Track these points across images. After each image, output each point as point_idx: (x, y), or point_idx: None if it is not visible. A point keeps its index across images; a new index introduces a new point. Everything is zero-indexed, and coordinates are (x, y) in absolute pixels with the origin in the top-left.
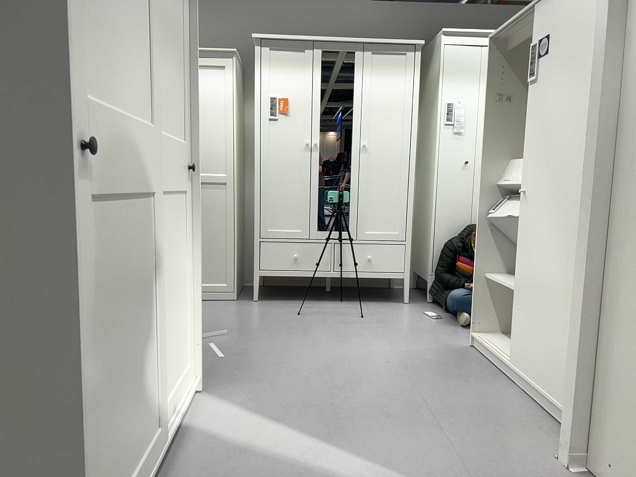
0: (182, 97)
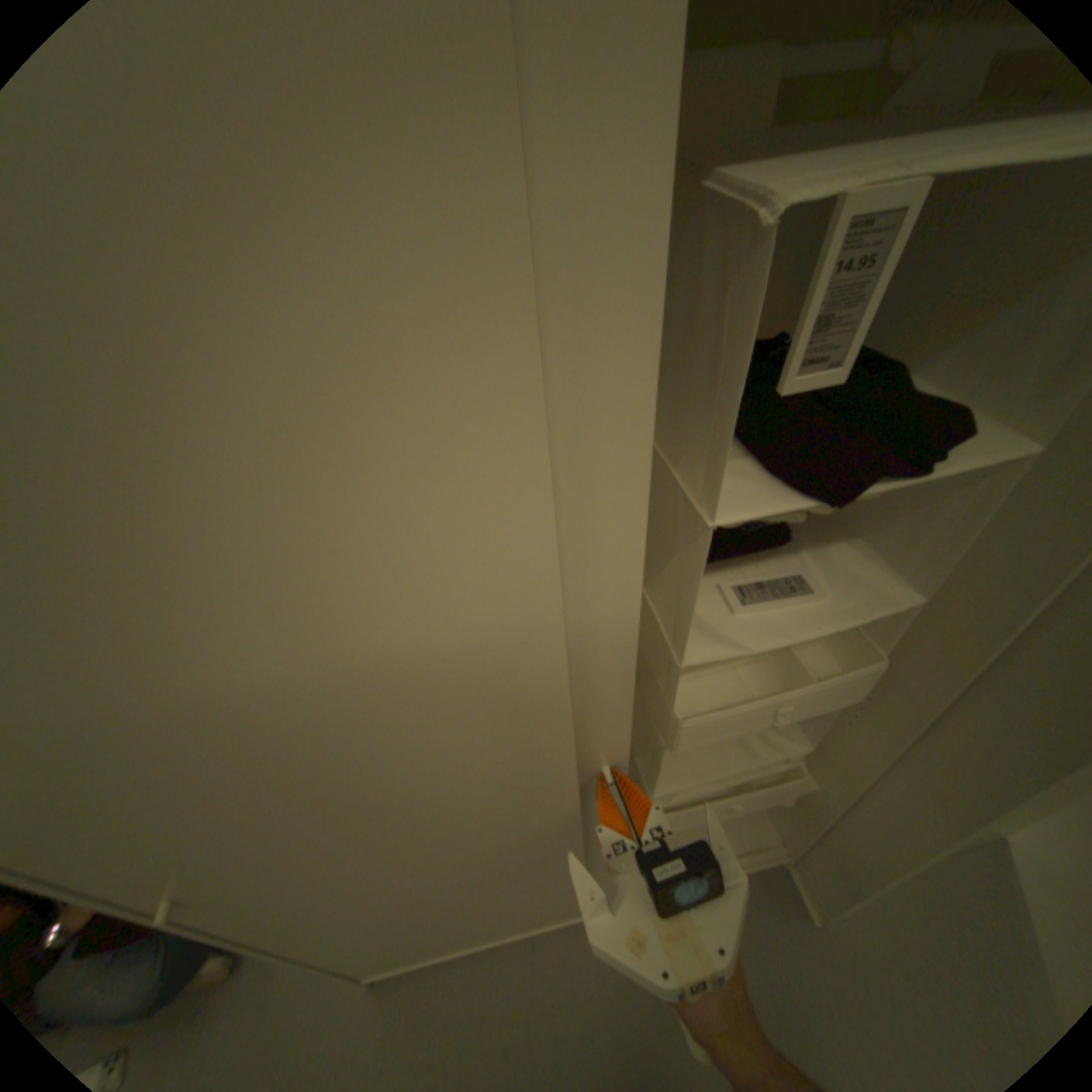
0: None
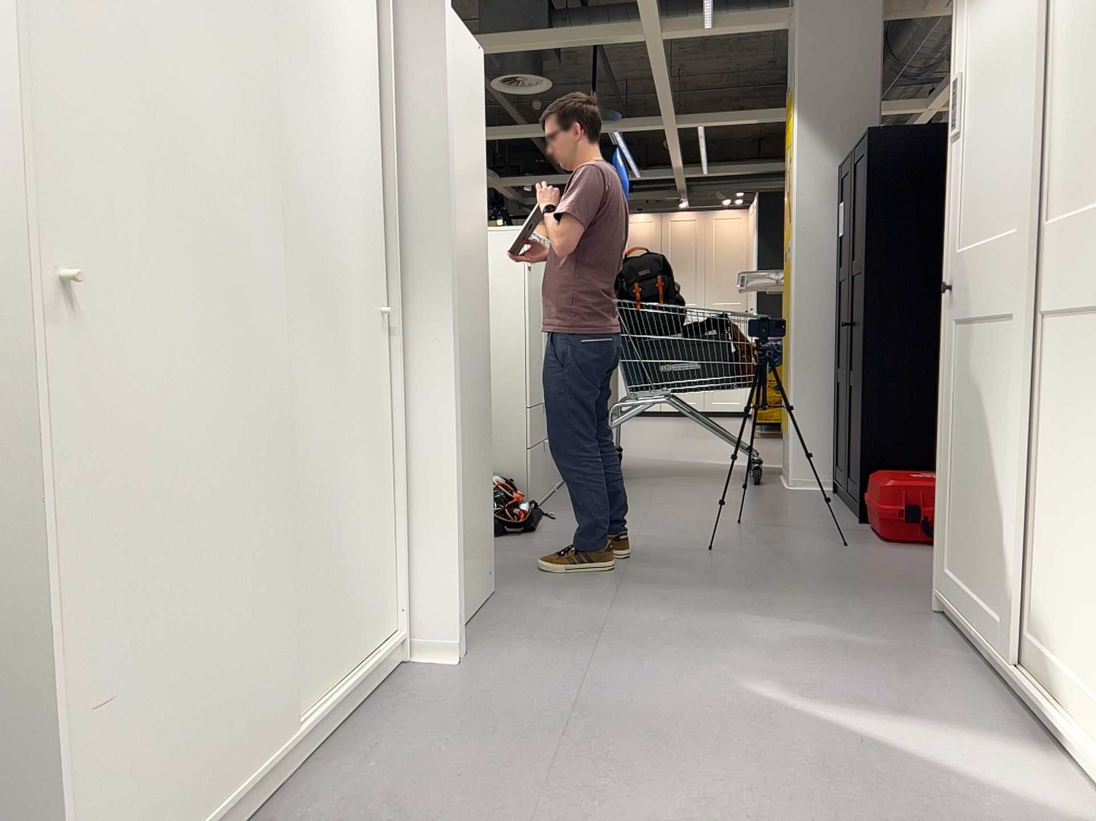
0: None
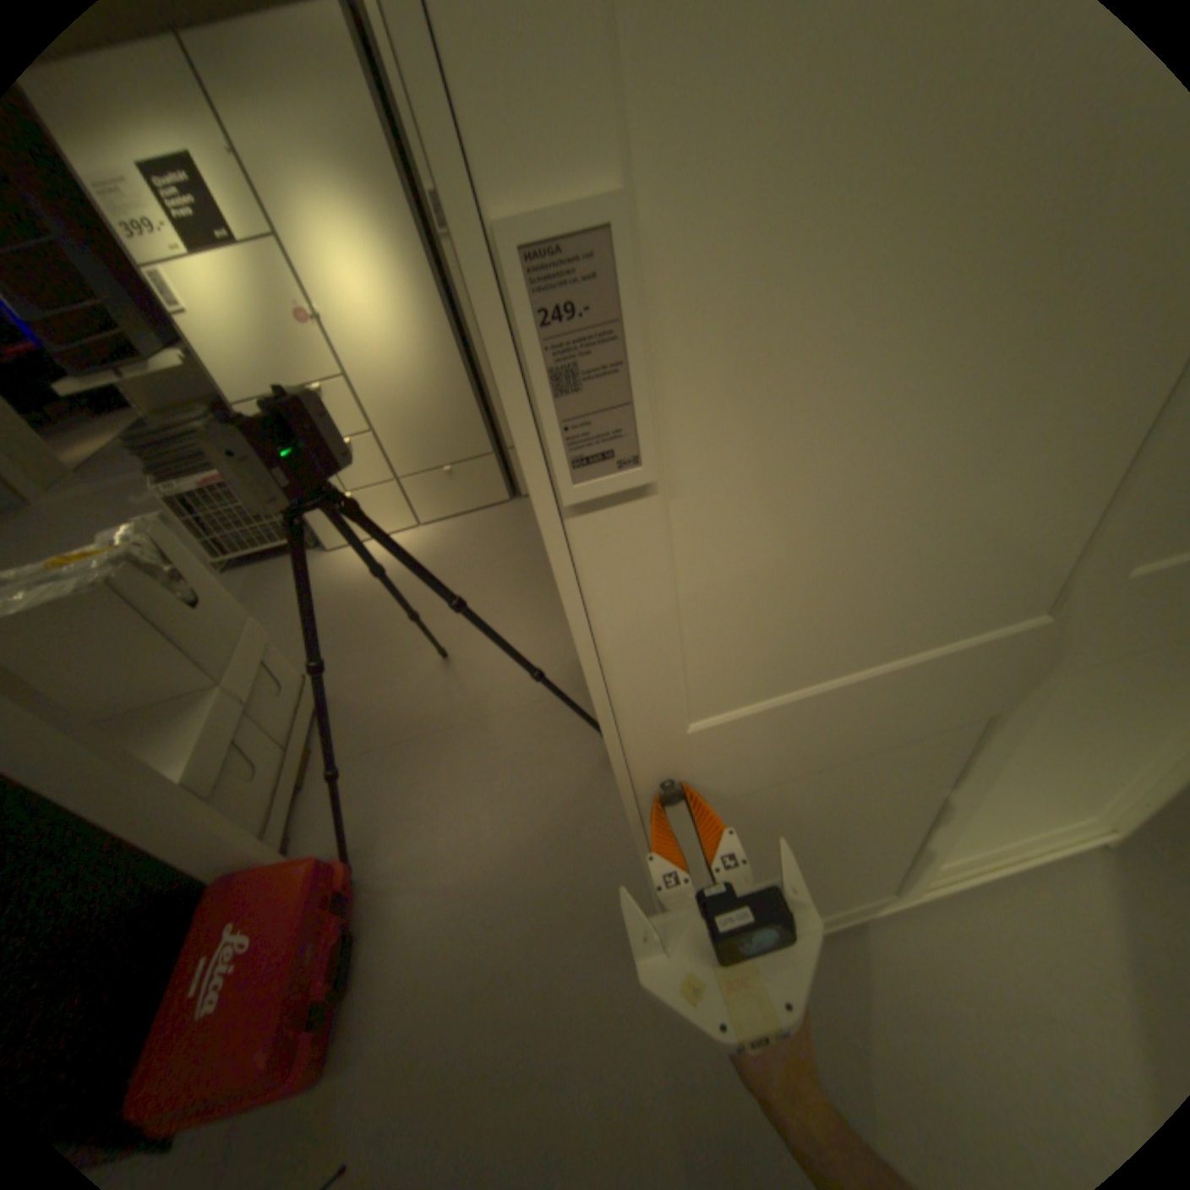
0: None
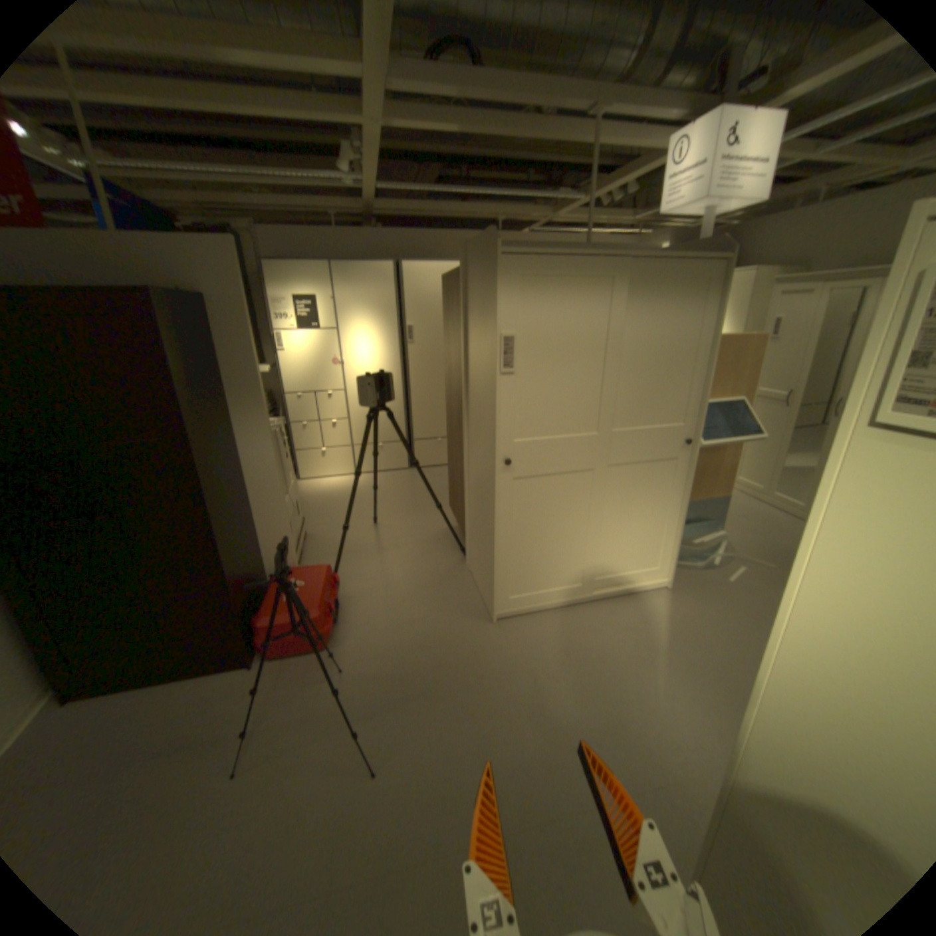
0: (689, 392)
